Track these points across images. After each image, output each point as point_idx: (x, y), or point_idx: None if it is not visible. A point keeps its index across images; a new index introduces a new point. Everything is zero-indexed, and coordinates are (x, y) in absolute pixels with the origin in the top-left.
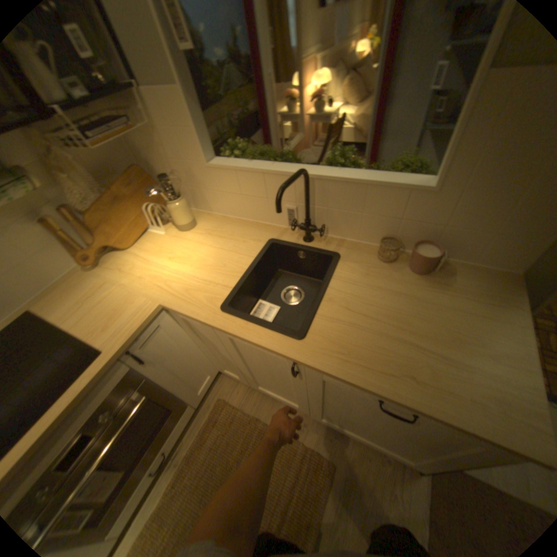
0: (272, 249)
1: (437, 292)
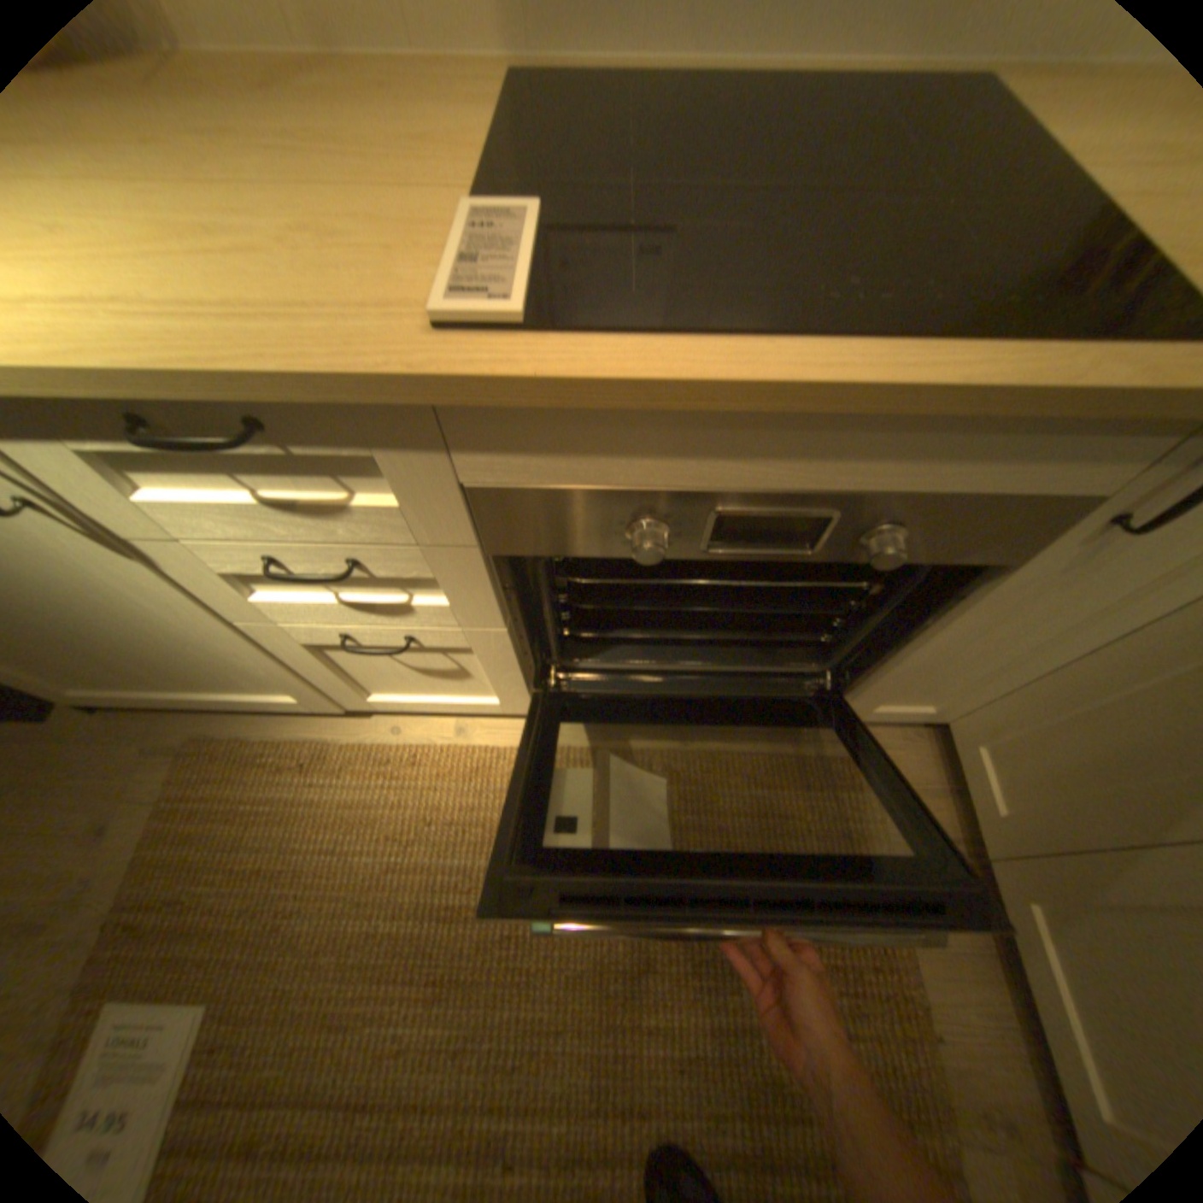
0: None
1: None
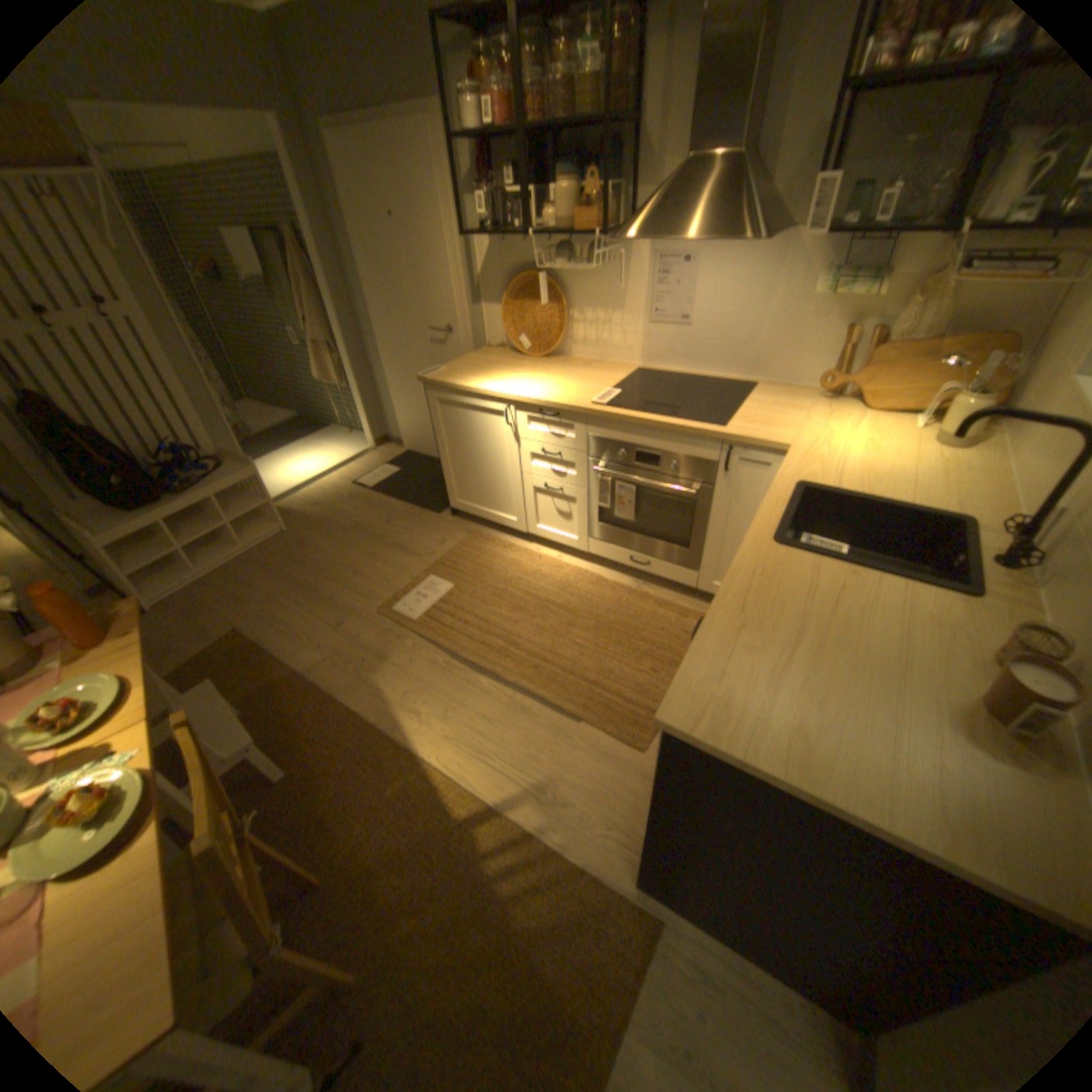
0: (953, 529)
1: (943, 721)
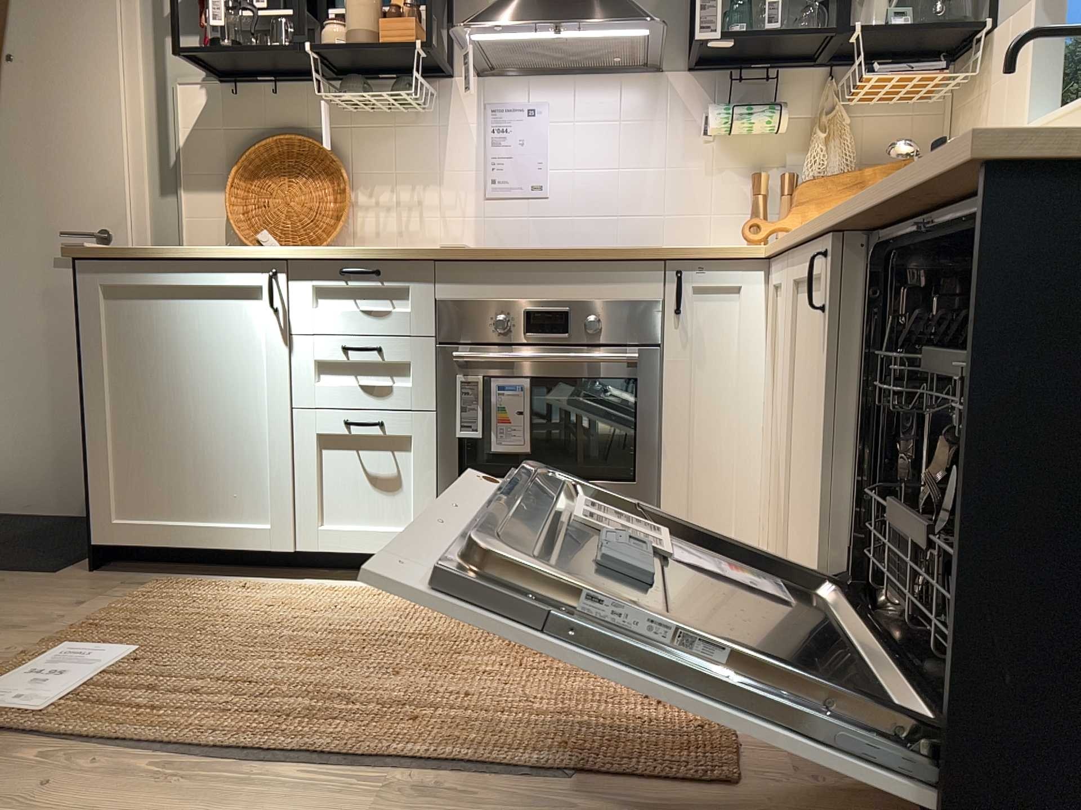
0: None
1: None
